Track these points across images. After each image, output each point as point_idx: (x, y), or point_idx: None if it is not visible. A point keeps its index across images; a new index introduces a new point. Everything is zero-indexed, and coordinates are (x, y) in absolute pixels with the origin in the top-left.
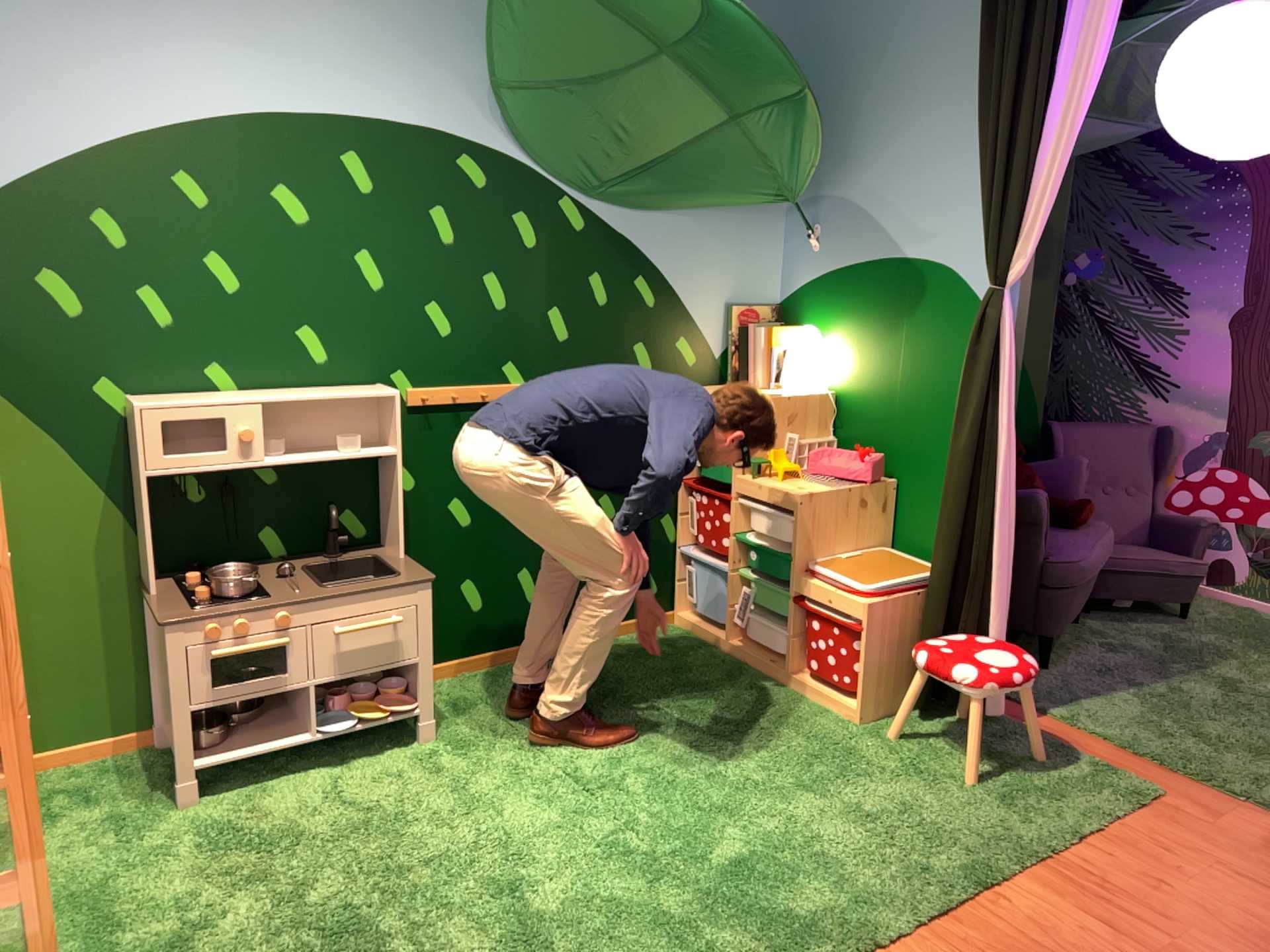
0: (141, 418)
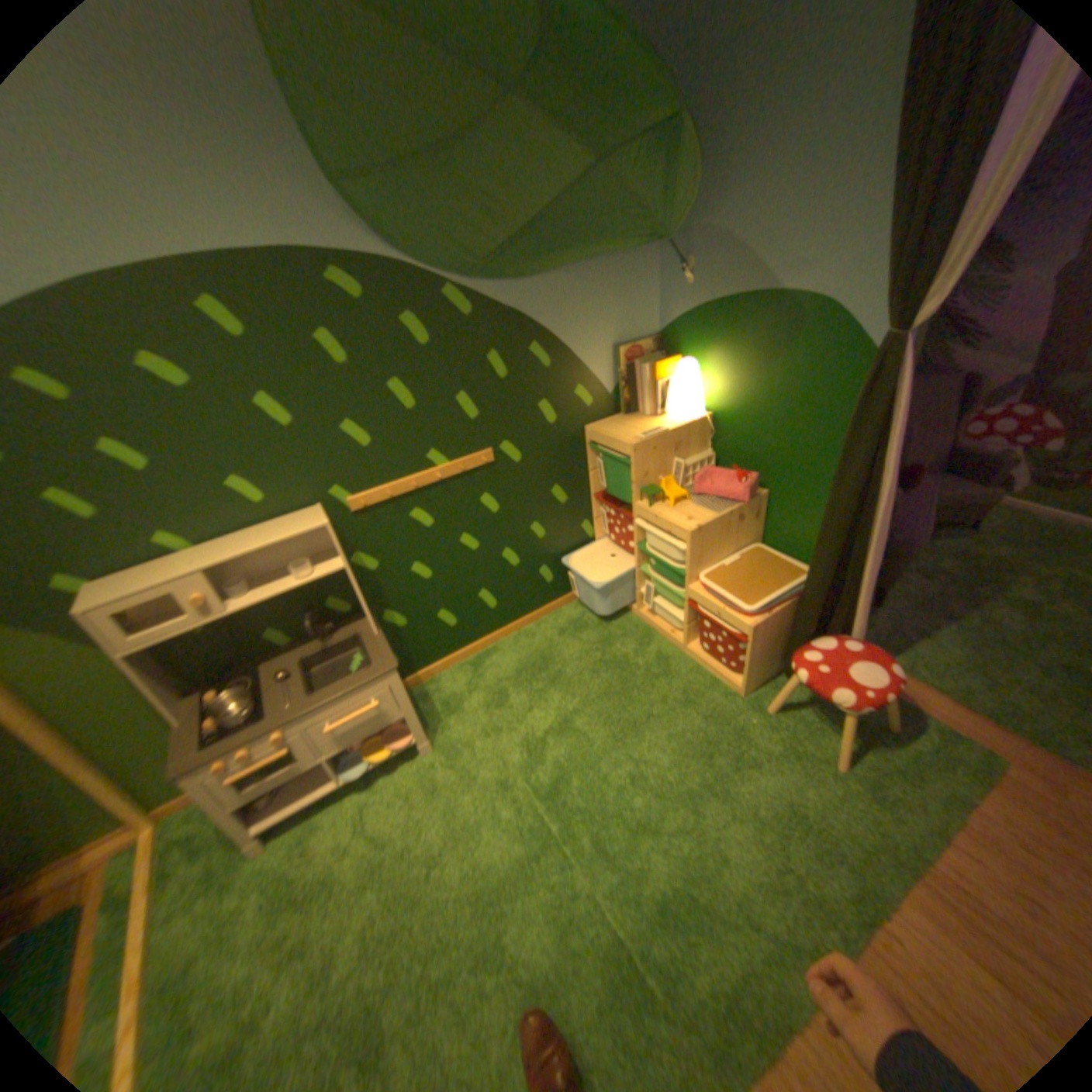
0: (91, 616)
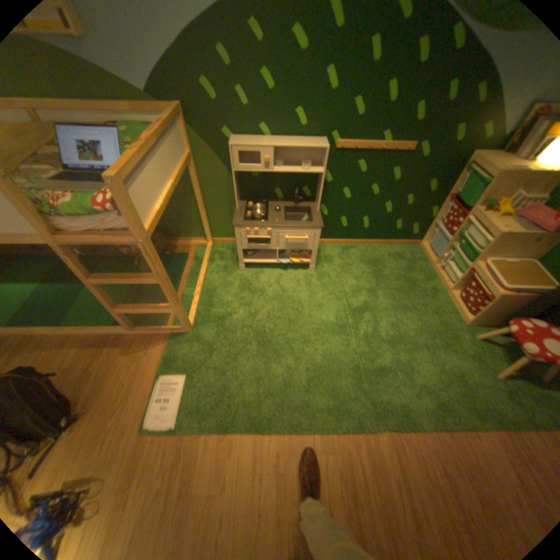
0: (231, 150)
